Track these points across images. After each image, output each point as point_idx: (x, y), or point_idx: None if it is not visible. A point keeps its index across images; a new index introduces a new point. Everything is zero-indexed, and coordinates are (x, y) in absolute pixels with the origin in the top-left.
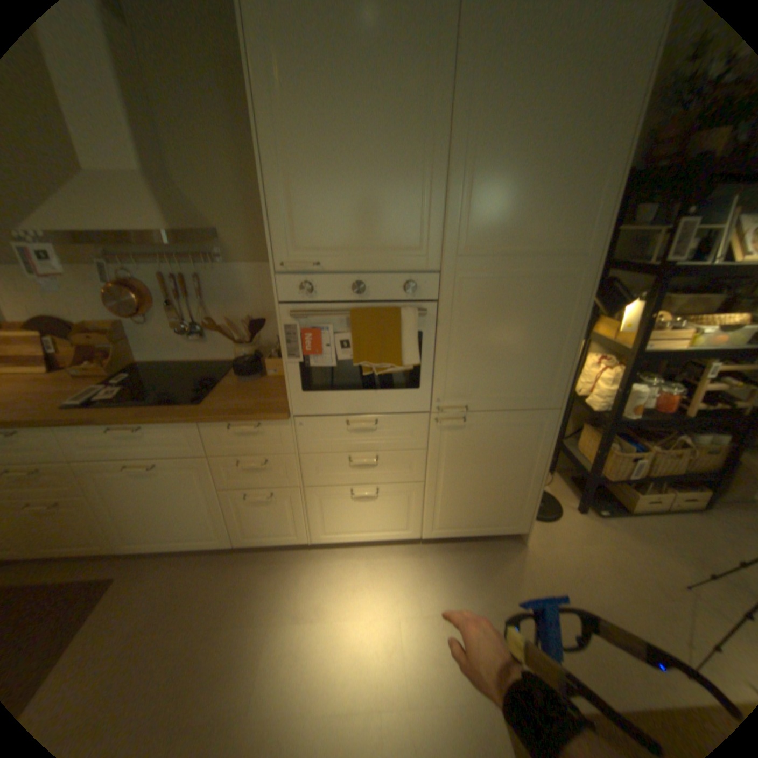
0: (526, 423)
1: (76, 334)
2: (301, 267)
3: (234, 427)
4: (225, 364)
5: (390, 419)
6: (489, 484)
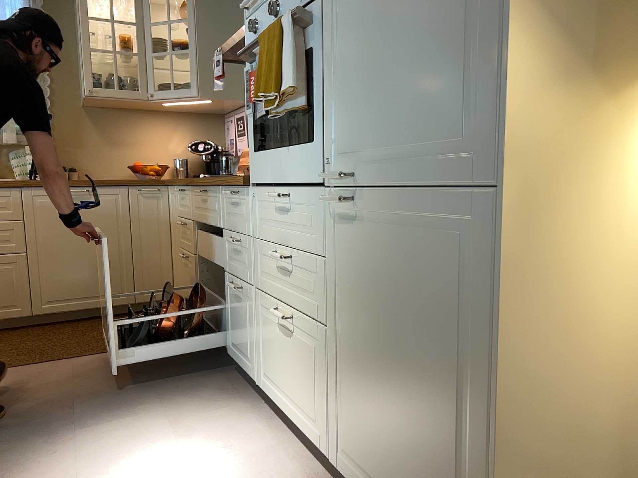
0: (446, 225)
1: None
2: (256, 3)
3: (226, 191)
4: None
5: (301, 195)
6: (403, 382)
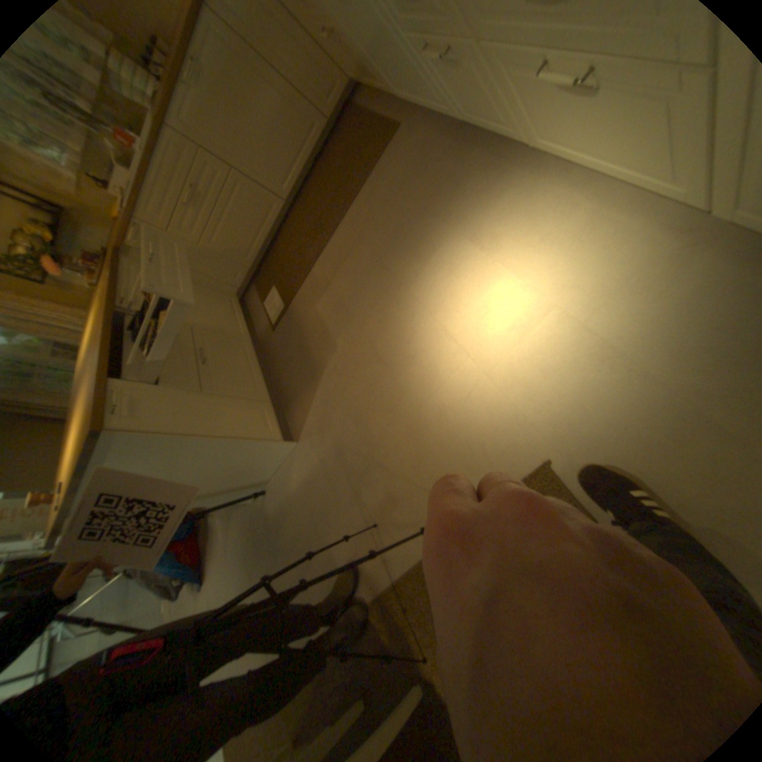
0: None
1: None
2: None
3: None
4: None
5: None
6: None
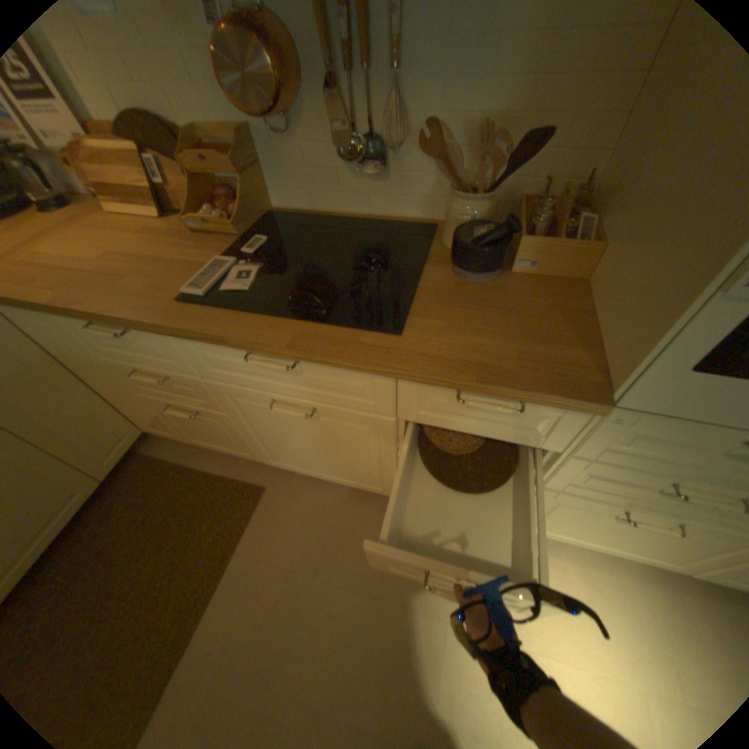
0: None
1: (182, 145)
2: None
3: (475, 400)
4: (413, 224)
5: None
6: None
